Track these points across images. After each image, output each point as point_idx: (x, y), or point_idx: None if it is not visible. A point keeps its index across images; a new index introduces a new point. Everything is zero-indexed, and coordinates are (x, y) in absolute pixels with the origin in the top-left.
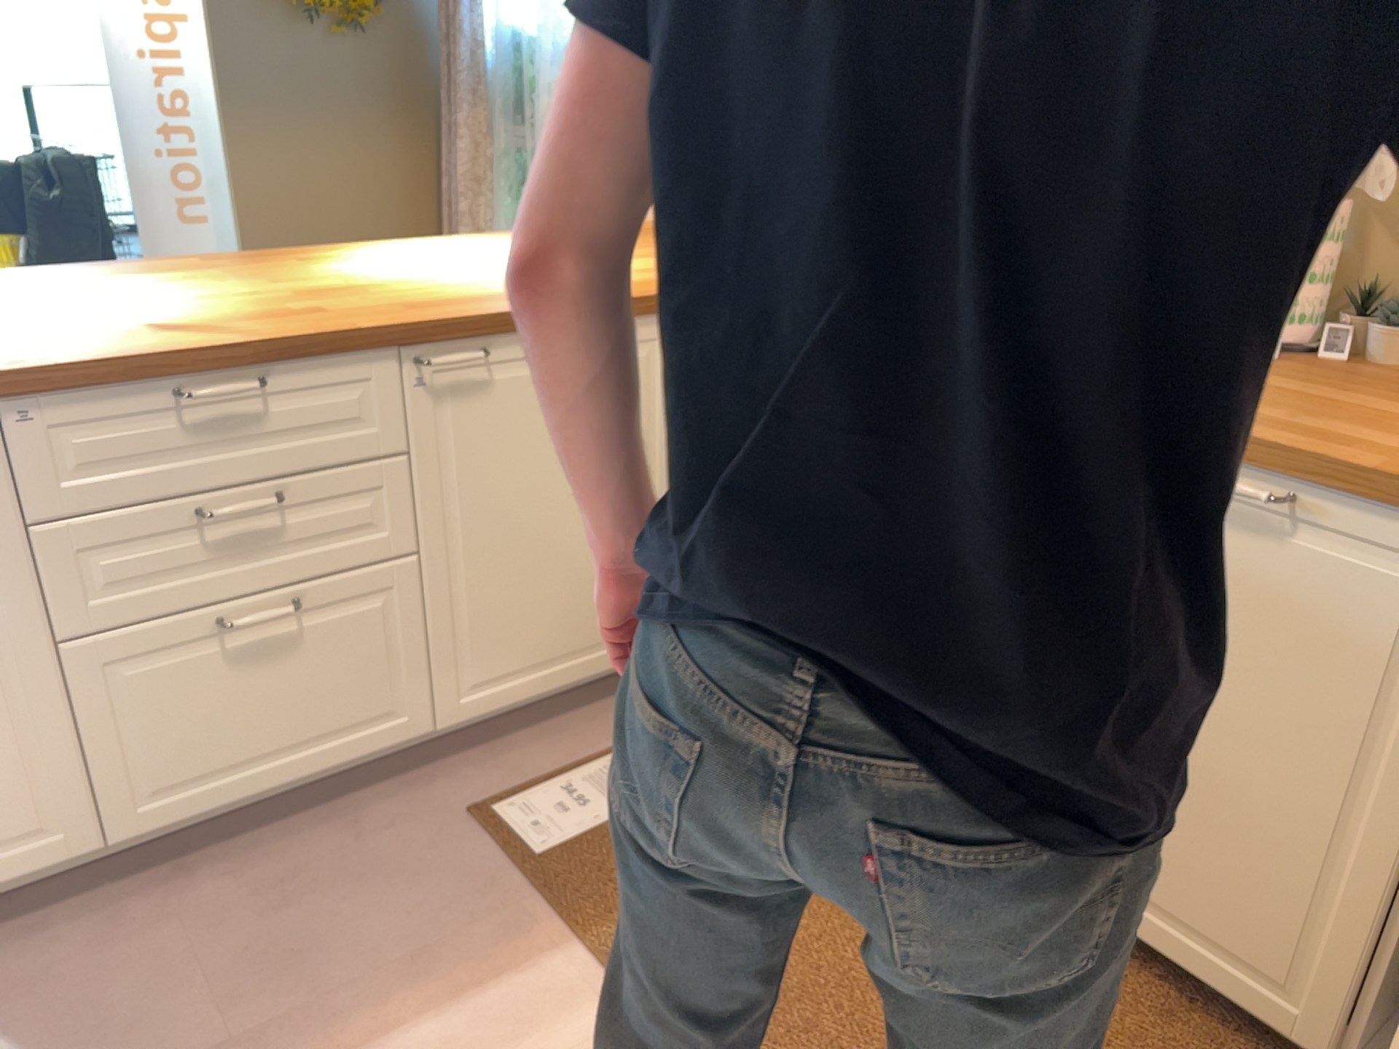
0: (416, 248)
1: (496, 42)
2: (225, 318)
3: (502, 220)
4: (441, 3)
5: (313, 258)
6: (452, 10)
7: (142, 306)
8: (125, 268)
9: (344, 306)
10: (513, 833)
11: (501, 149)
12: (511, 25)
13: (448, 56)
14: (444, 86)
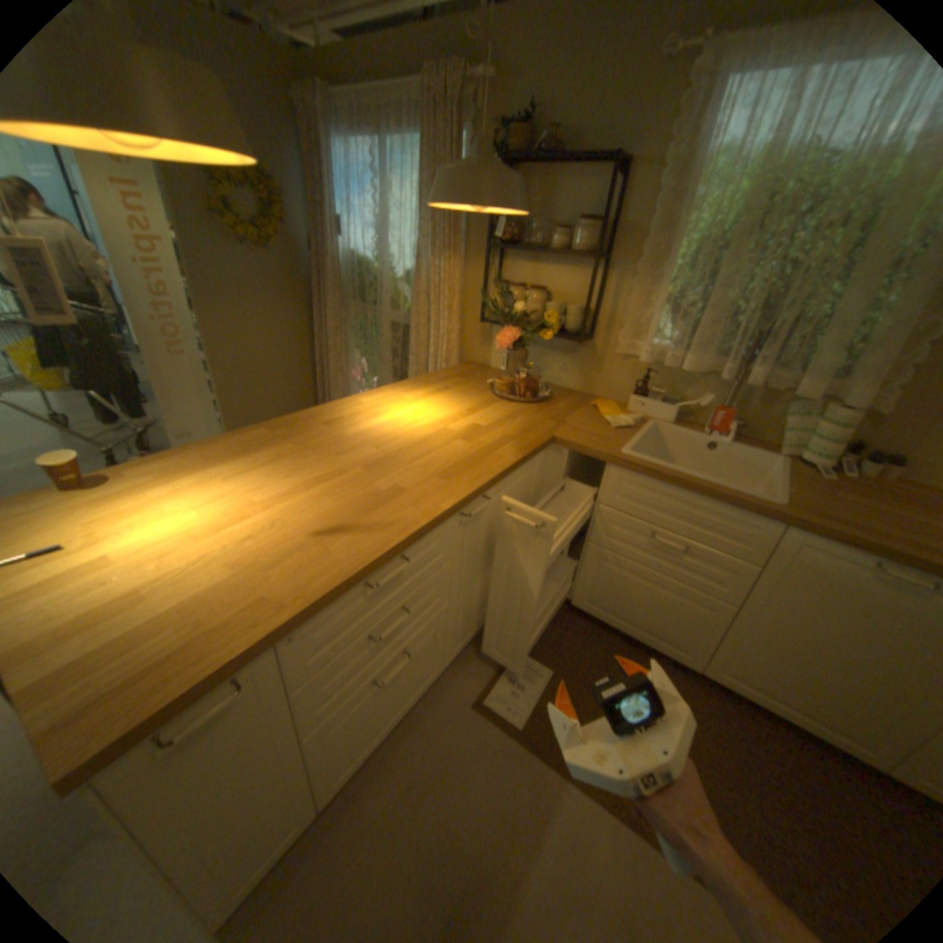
0: (375, 404)
1: (345, 258)
2: (354, 508)
3: (353, 350)
4: (307, 233)
5: (329, 420)
6: (317, 238)
7: (285, 498)
8: (226, 445)
9: (406, 480)
10: (502, 719)
11: (353, 315)
12: (355, 251)
13: (316, 263)
14: (314, 278)
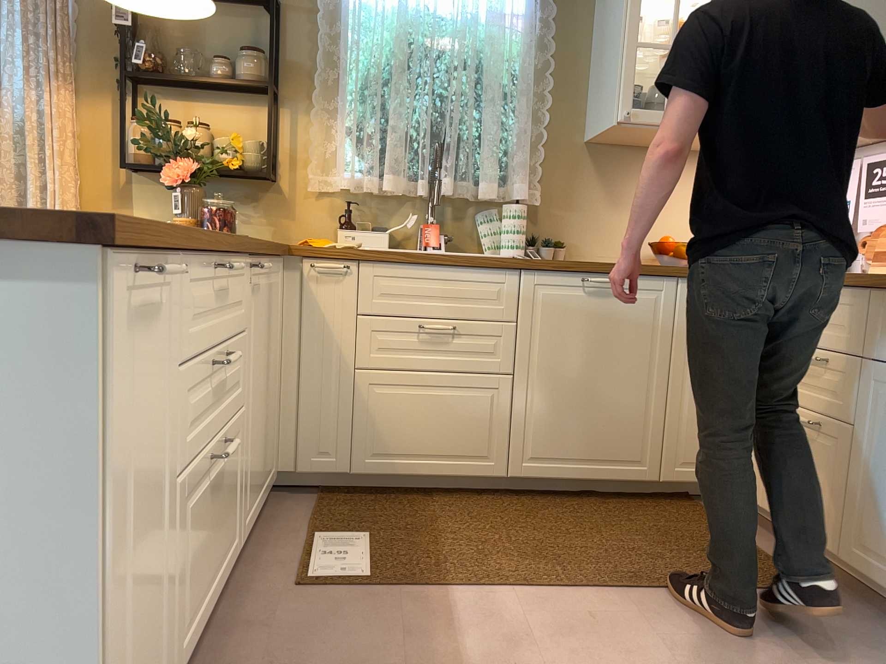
0: None
1: None
2: None
3: None
4: None
5: None
6: None
7: None
8: None
9: None
10: (338, 580)
11: None
12: None
13: None
14: None
